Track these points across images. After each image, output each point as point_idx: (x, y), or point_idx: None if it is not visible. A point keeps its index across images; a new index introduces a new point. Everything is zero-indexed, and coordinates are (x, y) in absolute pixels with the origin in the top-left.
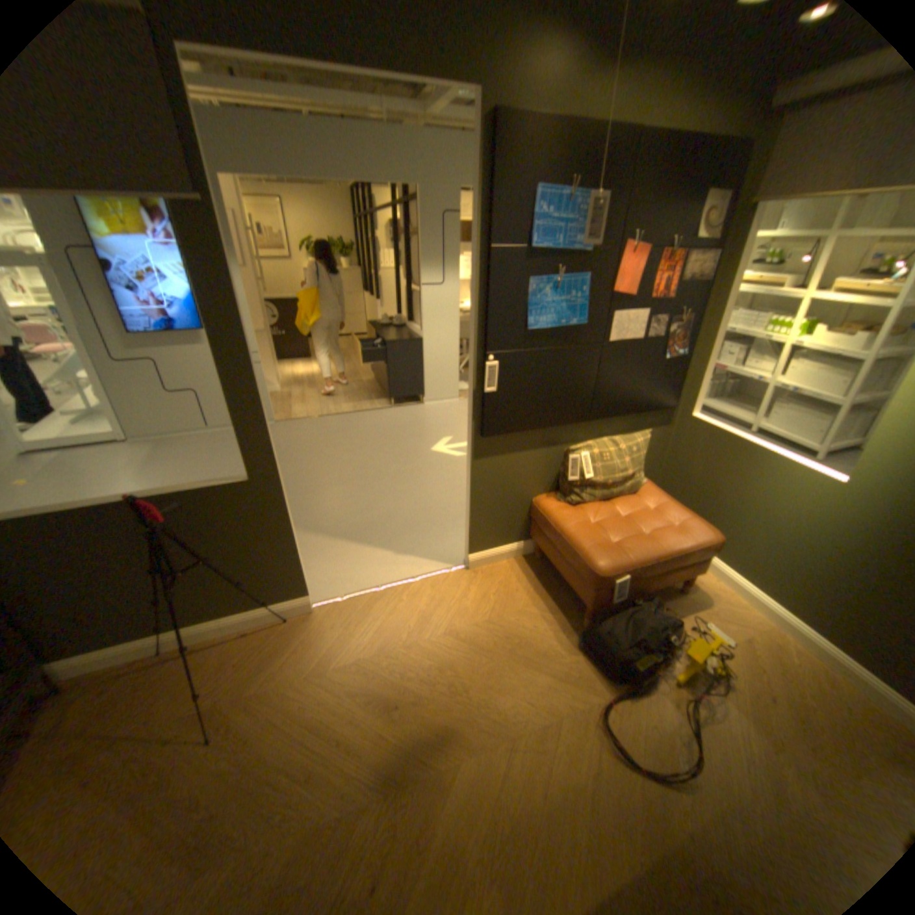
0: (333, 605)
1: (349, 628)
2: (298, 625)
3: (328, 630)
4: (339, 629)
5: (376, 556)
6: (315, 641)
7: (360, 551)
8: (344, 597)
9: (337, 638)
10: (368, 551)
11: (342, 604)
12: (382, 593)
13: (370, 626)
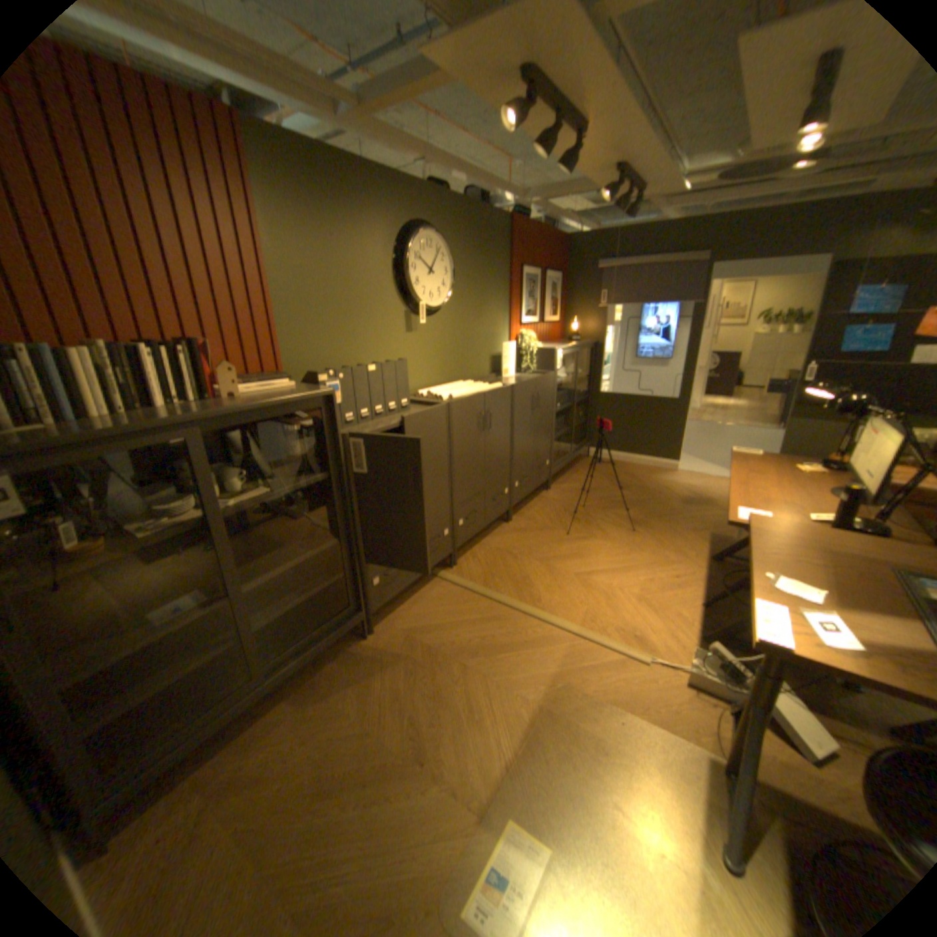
0: (688, 472)
1: (692, 478)
2: (670, 471)
3: (682, 476)
4: (687, 477)
5: (719, 469)
6: (675, 476)
7: (711, 466)
8: (694, 472)
9: (685, 478)
10: (716, 467)
11: (693, 473)
12: (714, 477)
13: (702, 481)
